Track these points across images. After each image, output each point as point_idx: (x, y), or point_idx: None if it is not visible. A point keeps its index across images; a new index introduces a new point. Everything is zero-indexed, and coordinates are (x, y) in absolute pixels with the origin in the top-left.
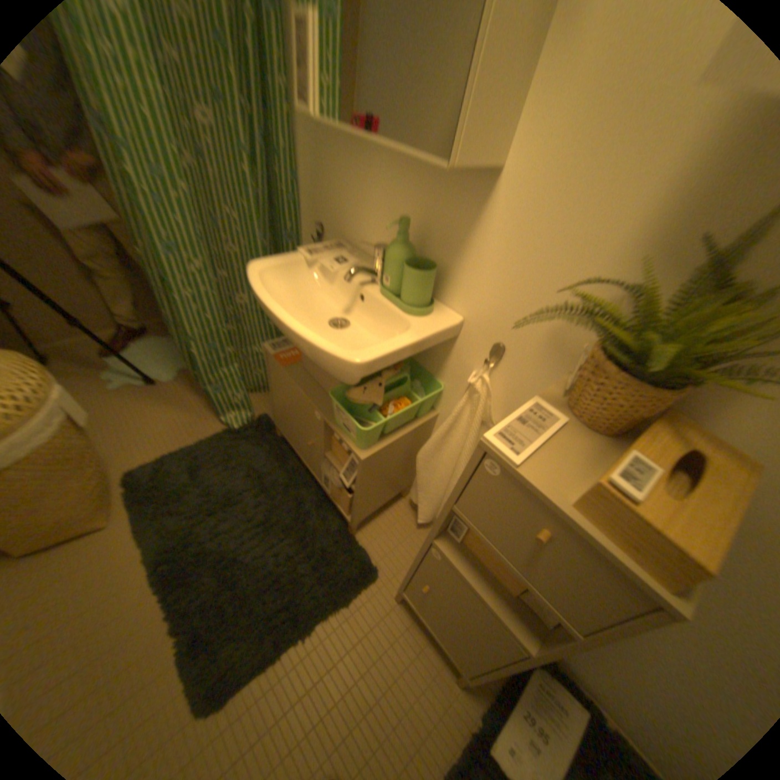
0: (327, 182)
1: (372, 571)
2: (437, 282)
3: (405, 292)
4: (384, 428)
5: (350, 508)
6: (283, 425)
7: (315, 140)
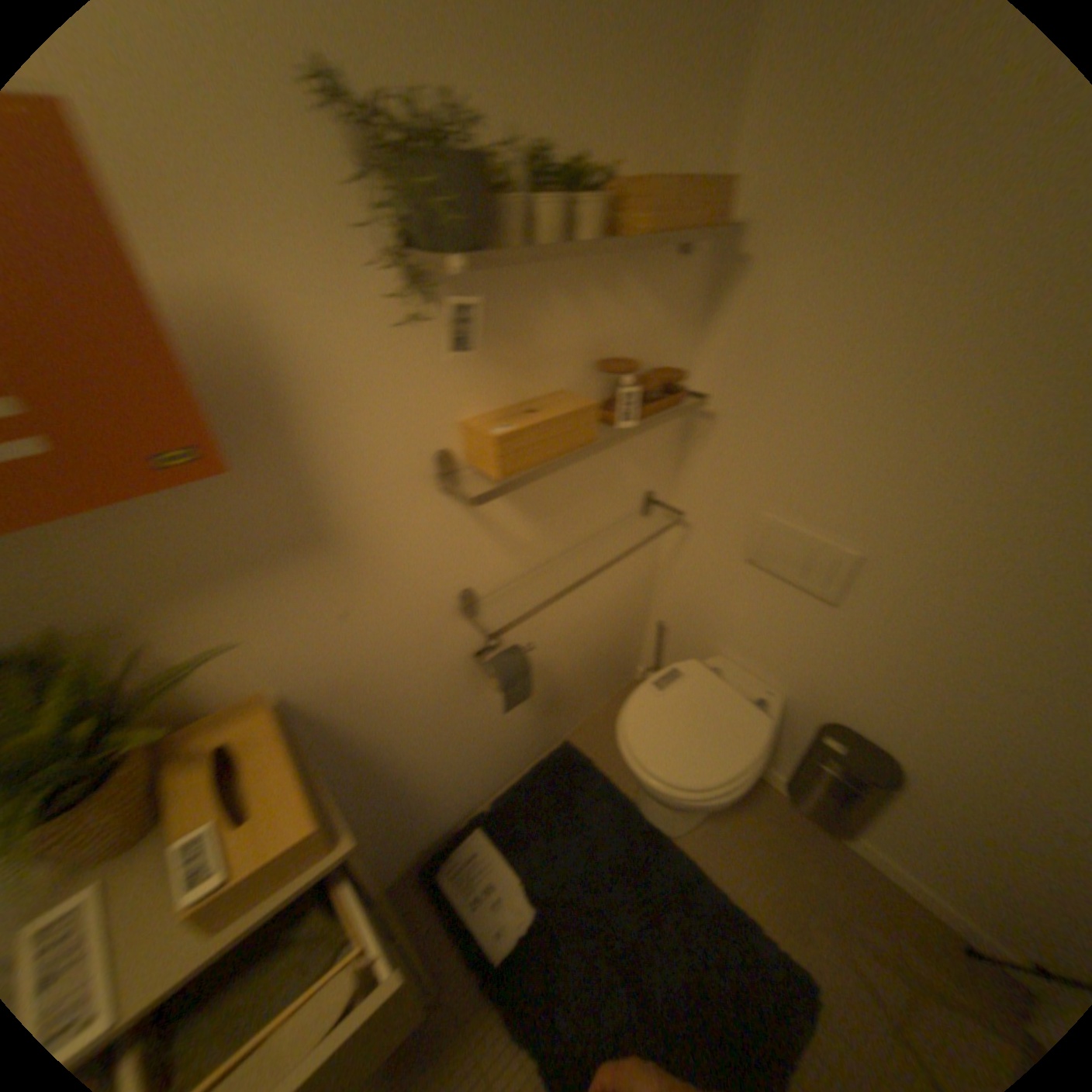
0: None
1: None
2: None
3: None
4: None
5: None
6: None
7: None
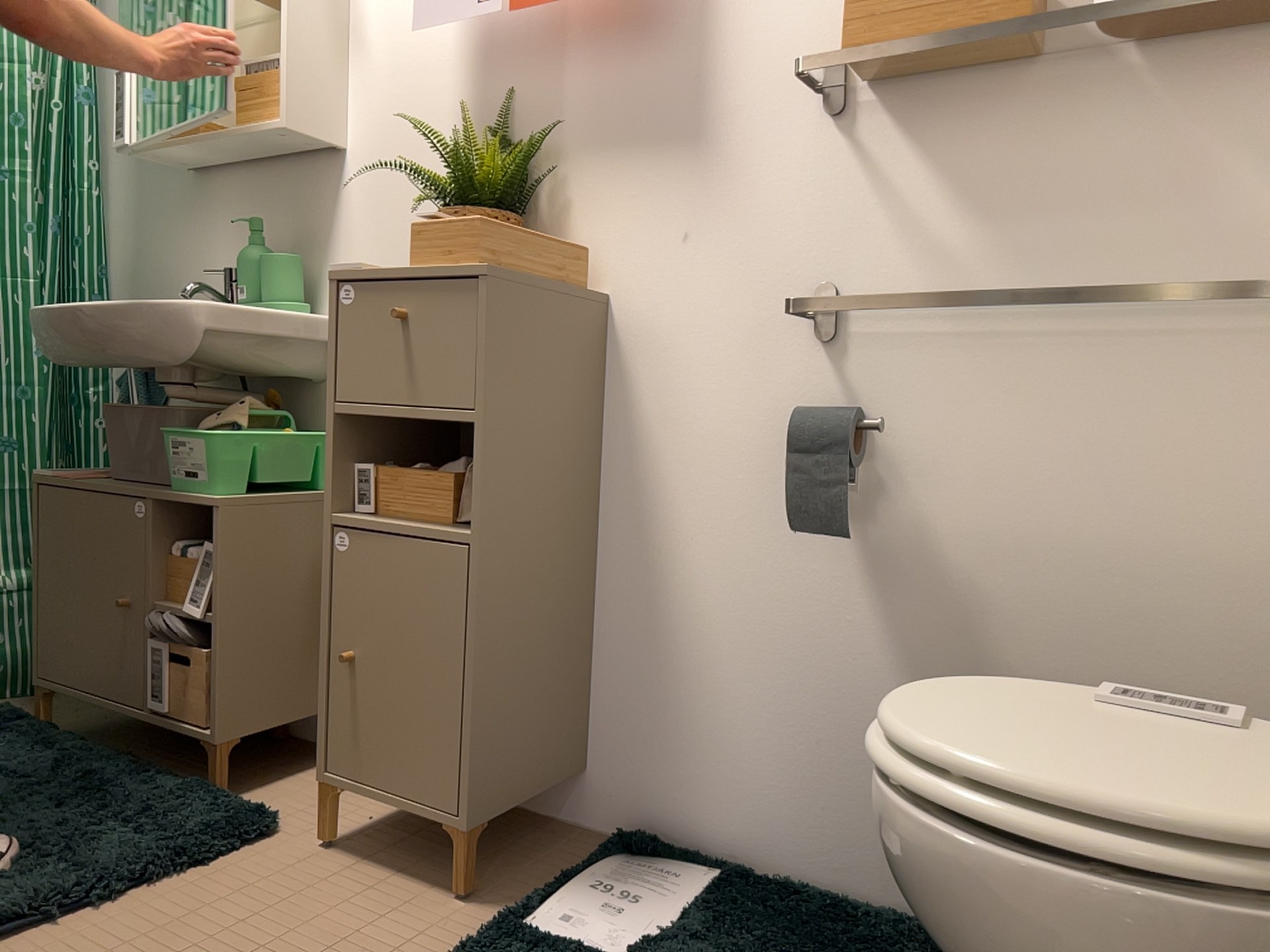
0: (158, 261)
1: (262, 812)
2: (313, 298)
3: (265, 292)
4: (254, 470)
5: (206, 697)
6: (58, 654)
7: (141, 221)
